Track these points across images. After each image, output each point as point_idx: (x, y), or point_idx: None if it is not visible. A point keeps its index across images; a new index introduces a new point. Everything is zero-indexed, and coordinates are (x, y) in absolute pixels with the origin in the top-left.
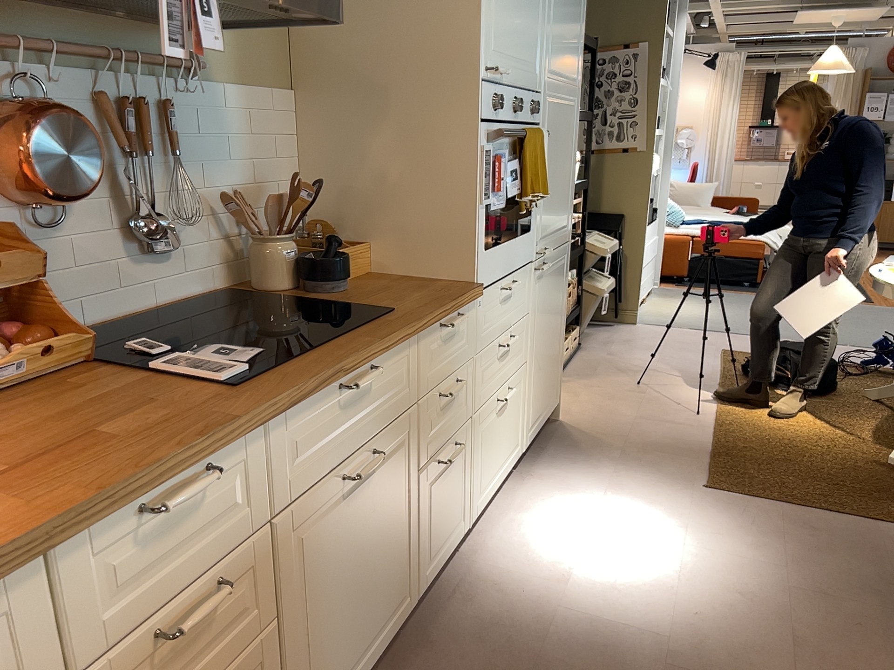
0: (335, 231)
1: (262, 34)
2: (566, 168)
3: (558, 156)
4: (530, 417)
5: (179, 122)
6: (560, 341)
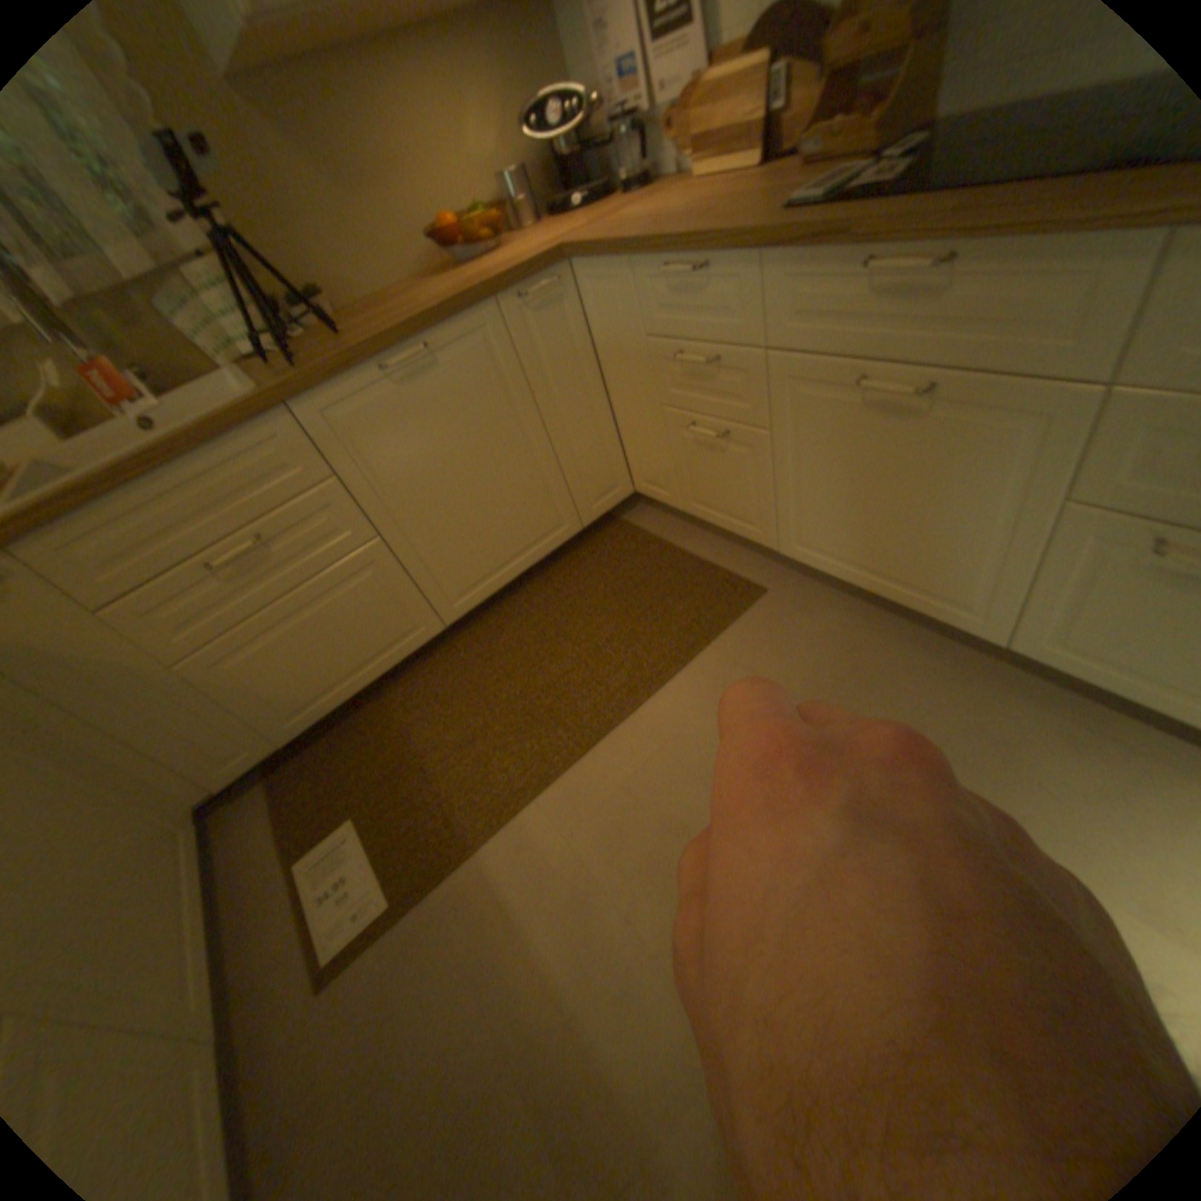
0: None
1: None
2: None
3: None
4: None
5: None
6: None
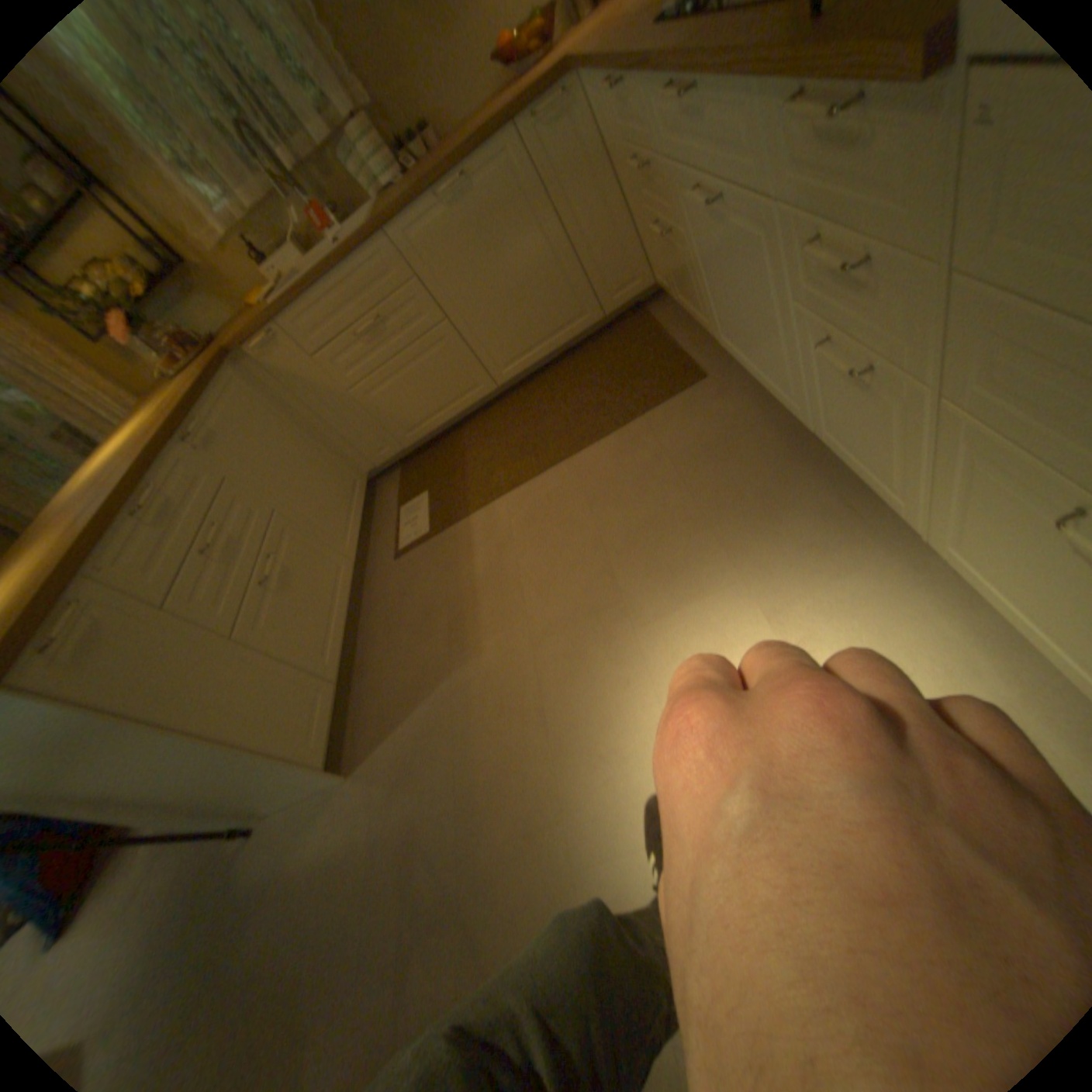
0: None
1: None
2: None
3: None
4: None
5: None
6: None
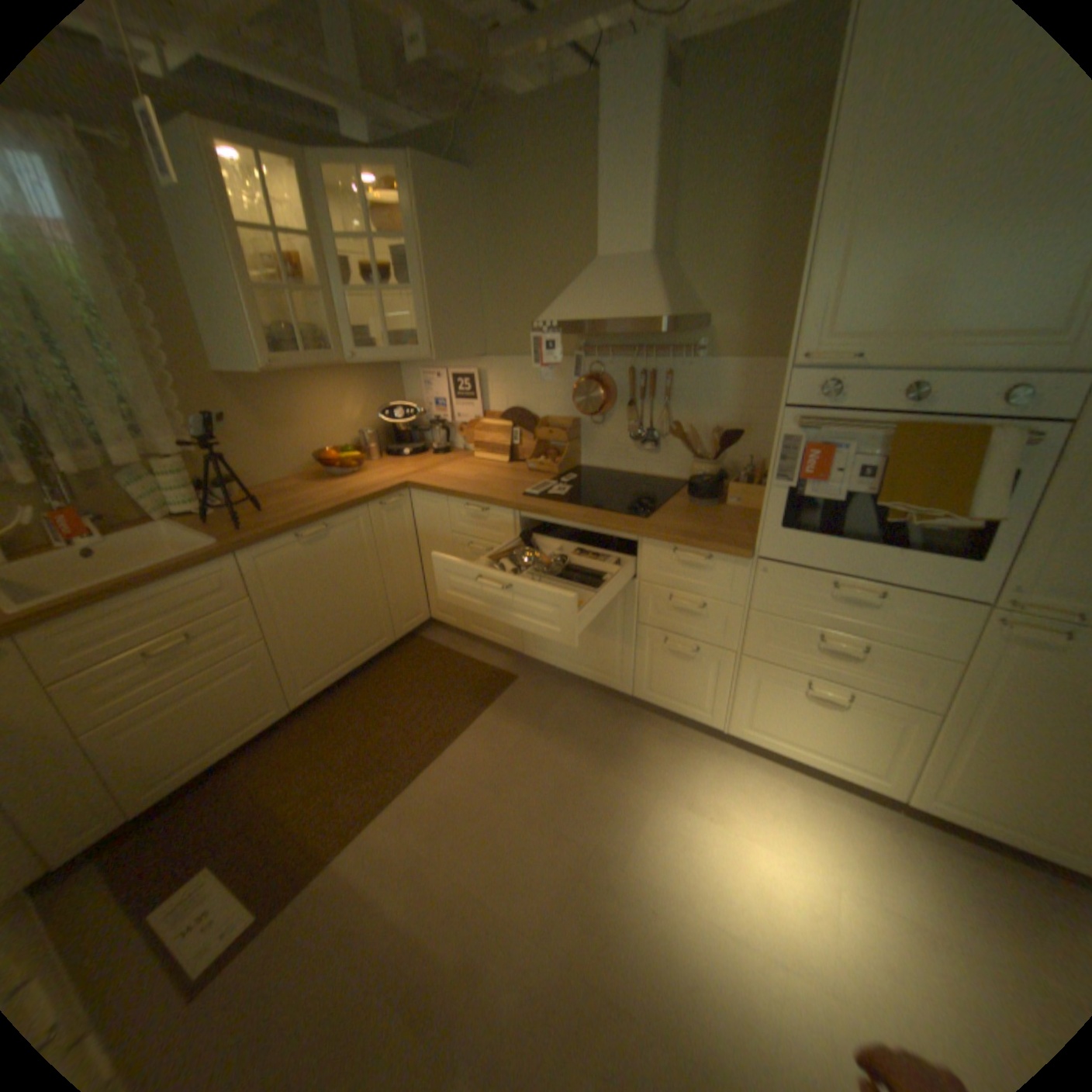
0: (758, 471)
1: (778, 315)
2: None
3: None
4: (947, 789)
5: (678, 381)
6: None
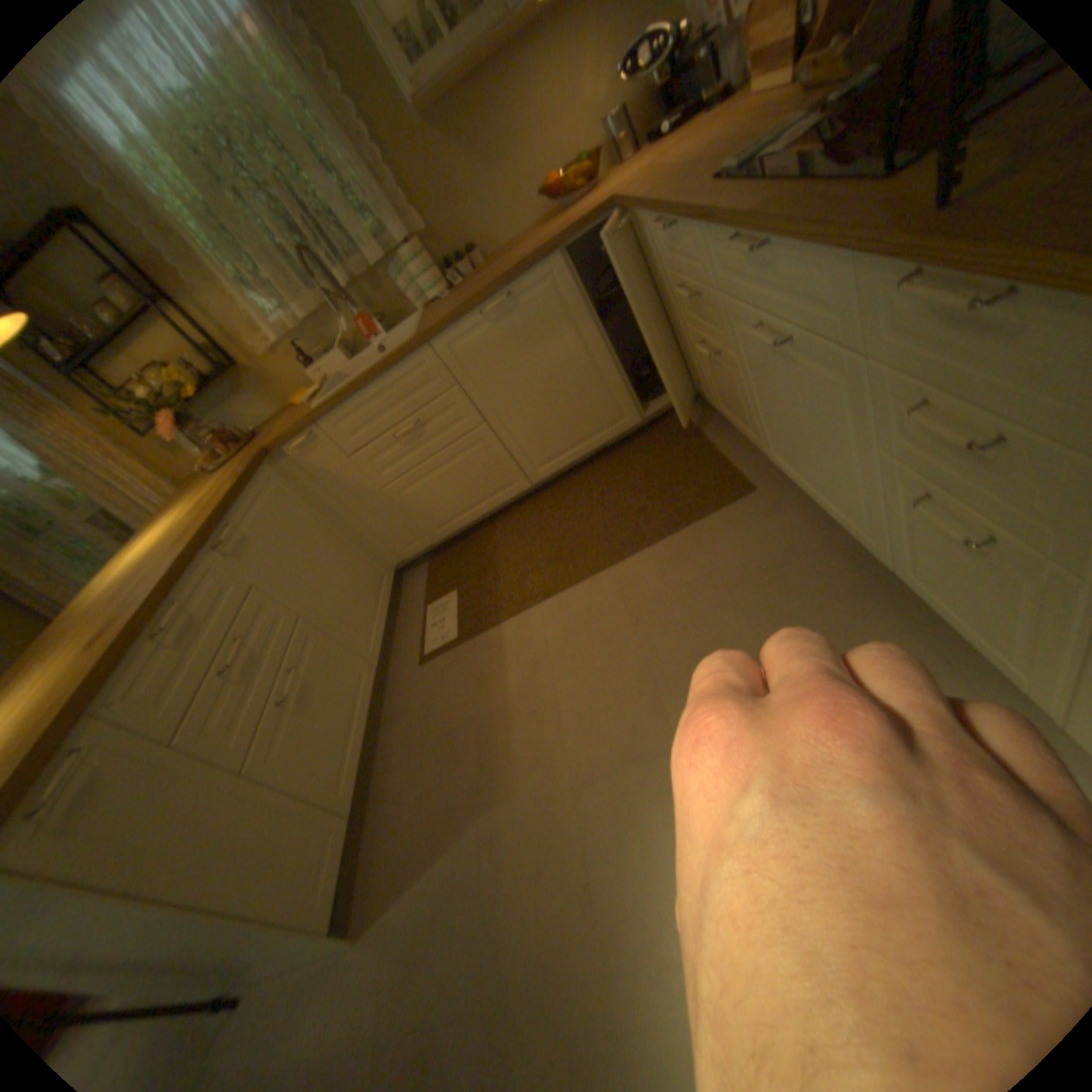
0: None
1: None
2: None
3: None
4: None
5: None
6: None
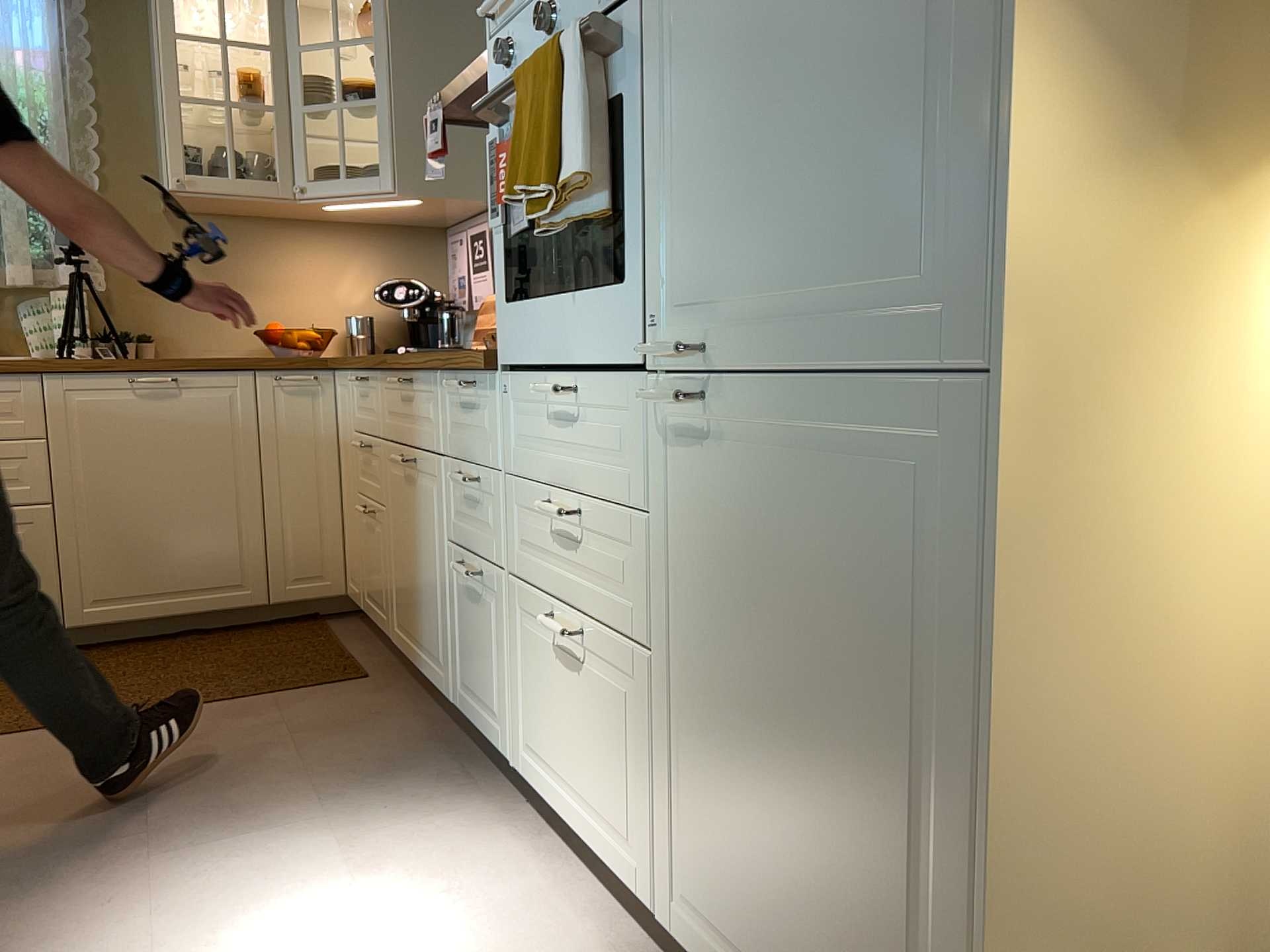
0: None
1: None
2: (875, 9)
3: (776, 6)
4: (687, 868)
5: None
6: (949, 899)
